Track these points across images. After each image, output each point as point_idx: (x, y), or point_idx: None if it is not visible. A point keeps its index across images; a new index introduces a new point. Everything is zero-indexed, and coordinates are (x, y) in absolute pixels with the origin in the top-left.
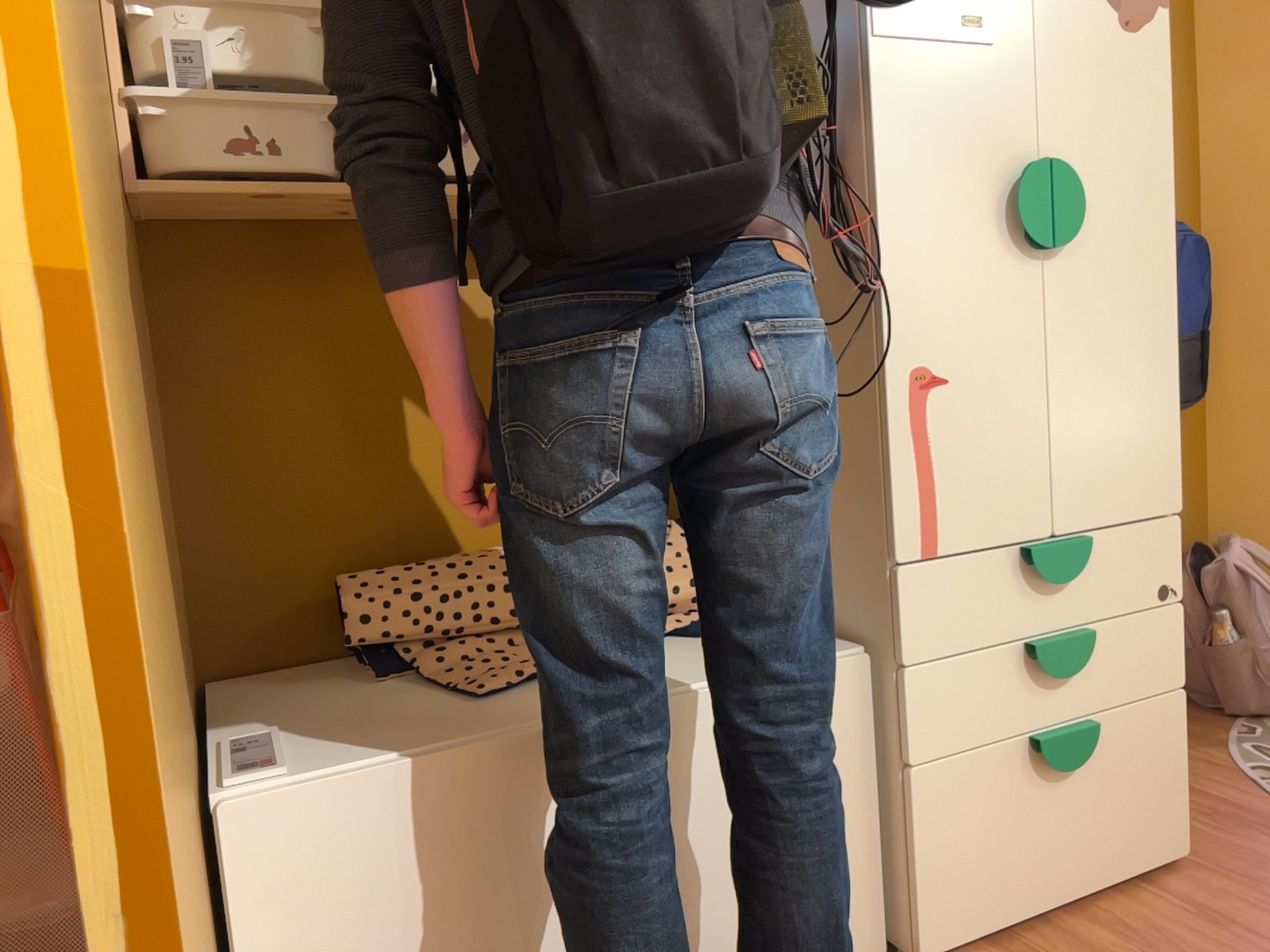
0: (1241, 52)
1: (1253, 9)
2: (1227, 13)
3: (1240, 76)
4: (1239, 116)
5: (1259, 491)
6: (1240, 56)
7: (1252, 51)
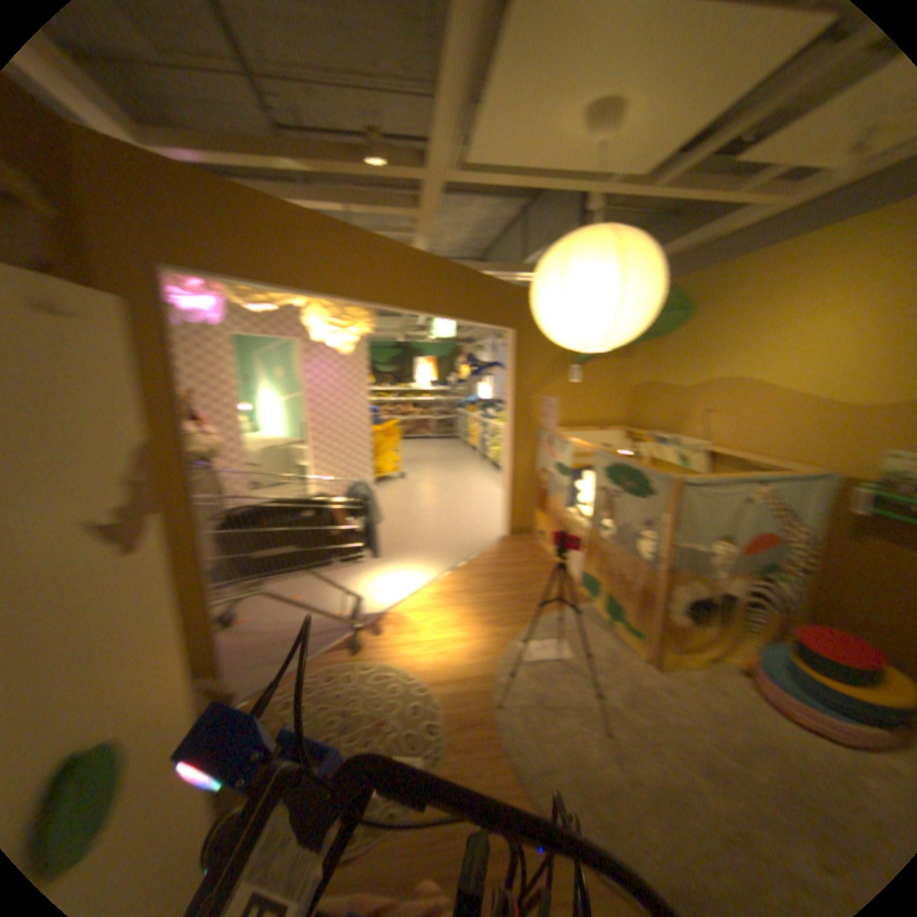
0: (154, 403)
1: (158, 379)
2: (141, 379)
3: (155, 418)
4: (158, 441)
5: (197, 644)
6: (153, 406)
7: (161, 404)
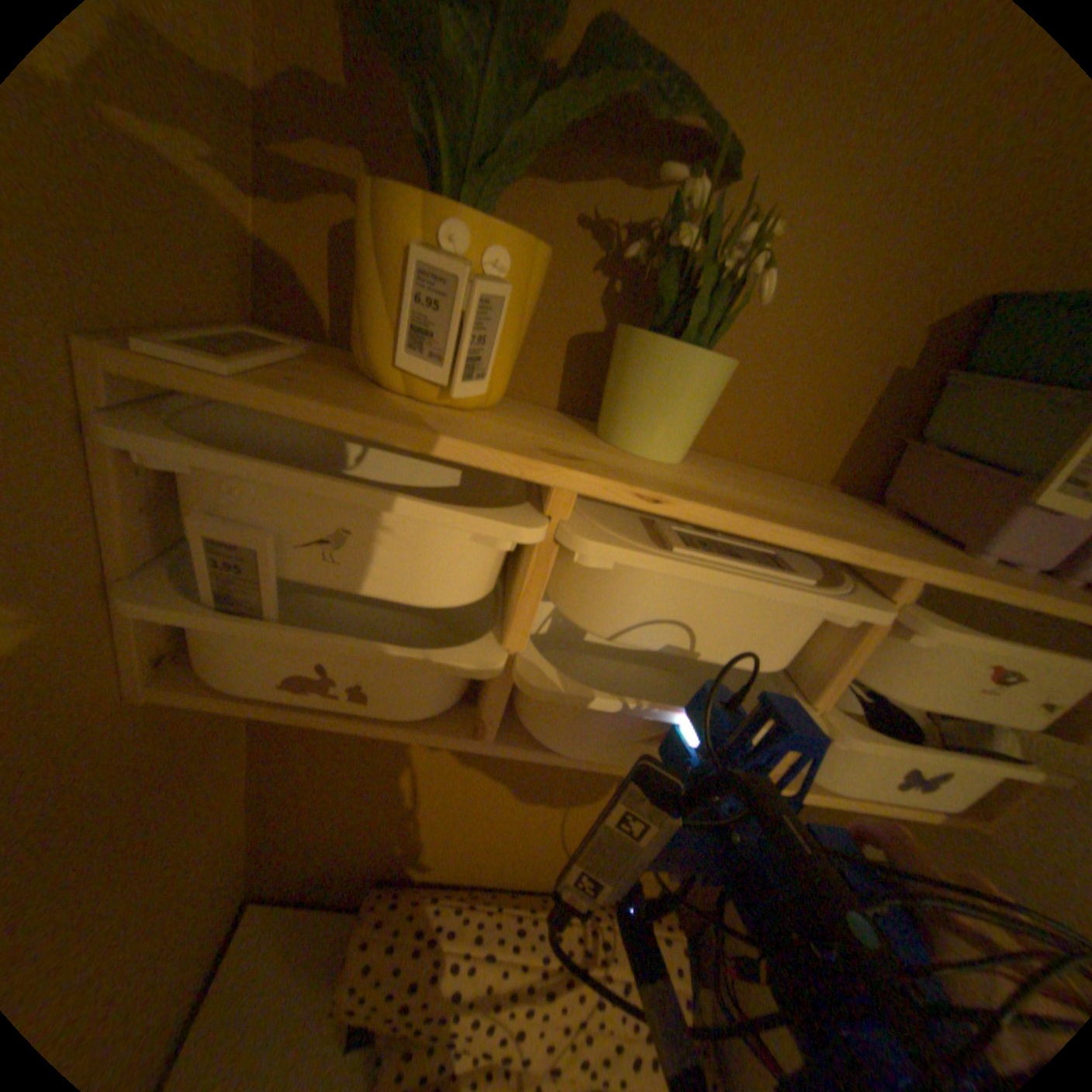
0: None
1: None
2: None
3: None
4: None
5: None
6: None
7: None
